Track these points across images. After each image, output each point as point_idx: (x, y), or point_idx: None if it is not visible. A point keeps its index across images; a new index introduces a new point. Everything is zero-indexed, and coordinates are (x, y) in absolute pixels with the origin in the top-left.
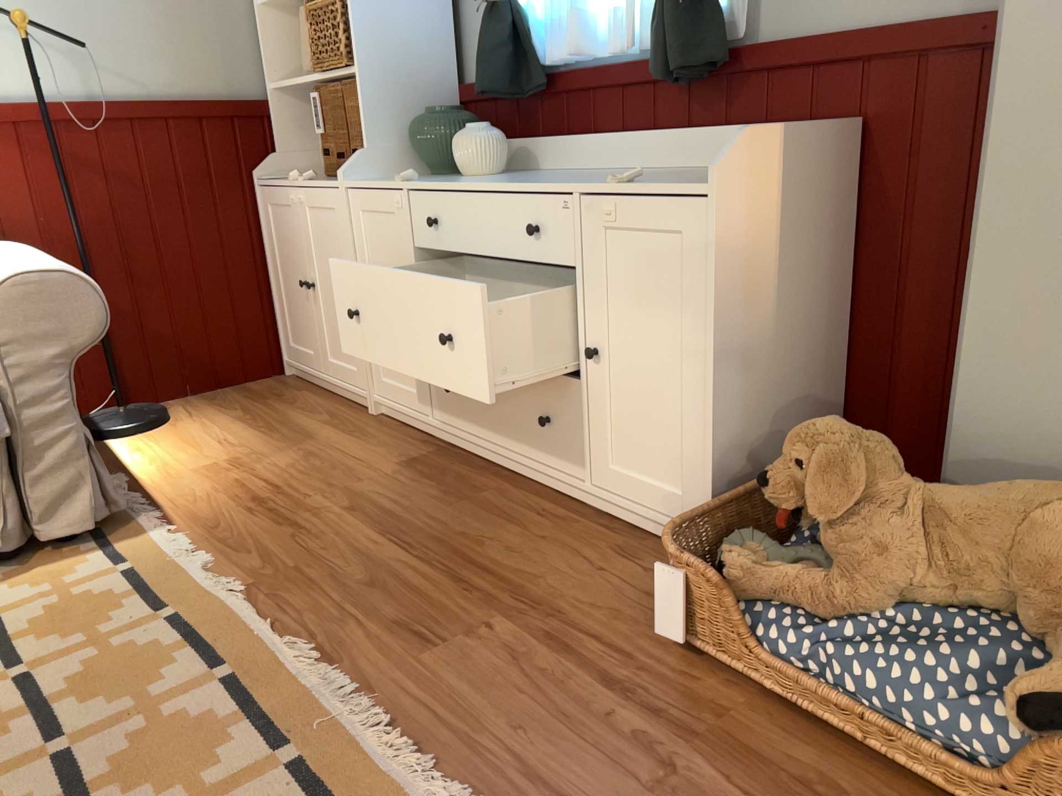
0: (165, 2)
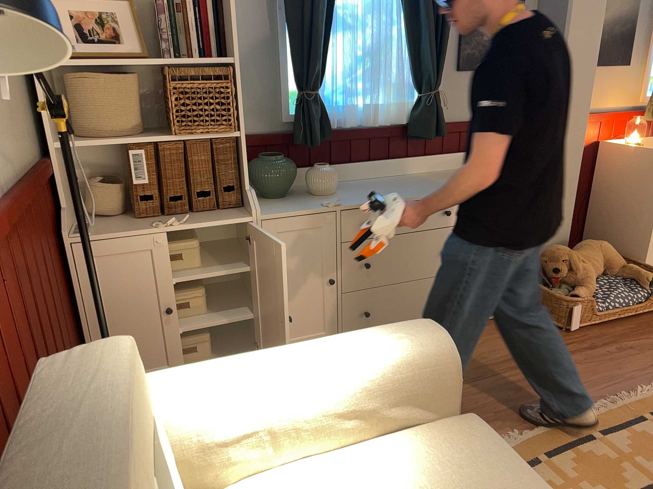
0: None
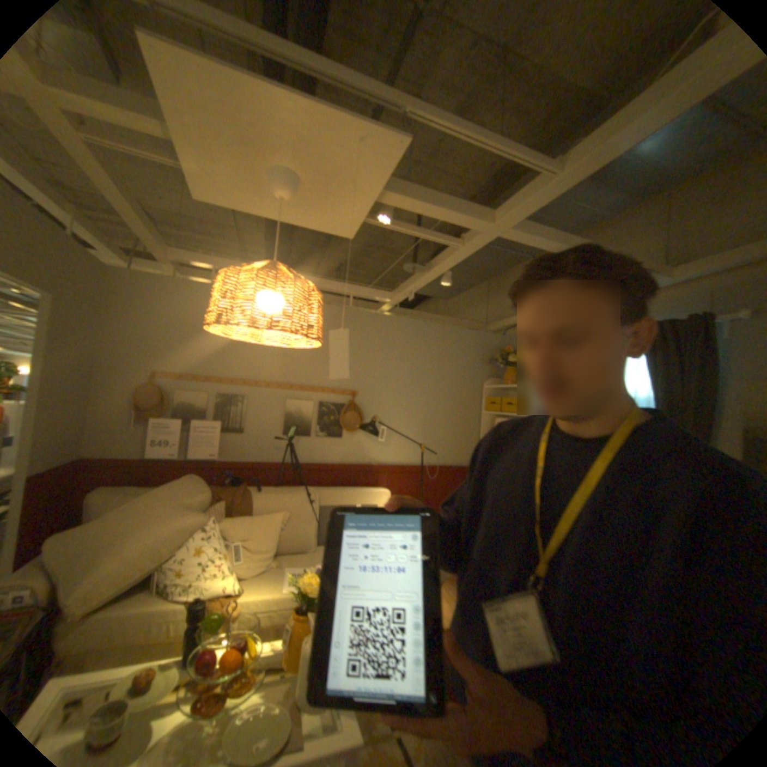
0: (455, 435)
